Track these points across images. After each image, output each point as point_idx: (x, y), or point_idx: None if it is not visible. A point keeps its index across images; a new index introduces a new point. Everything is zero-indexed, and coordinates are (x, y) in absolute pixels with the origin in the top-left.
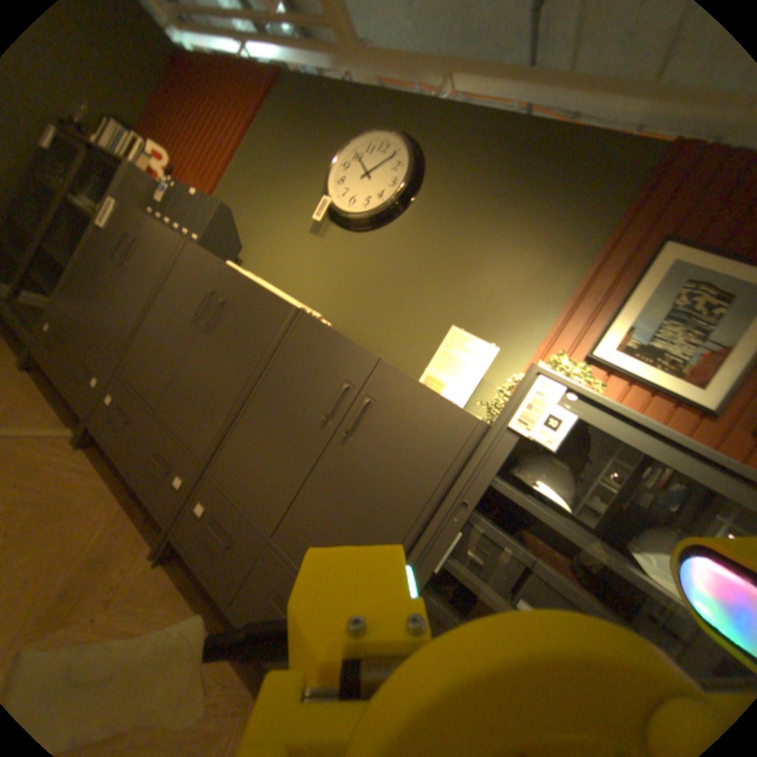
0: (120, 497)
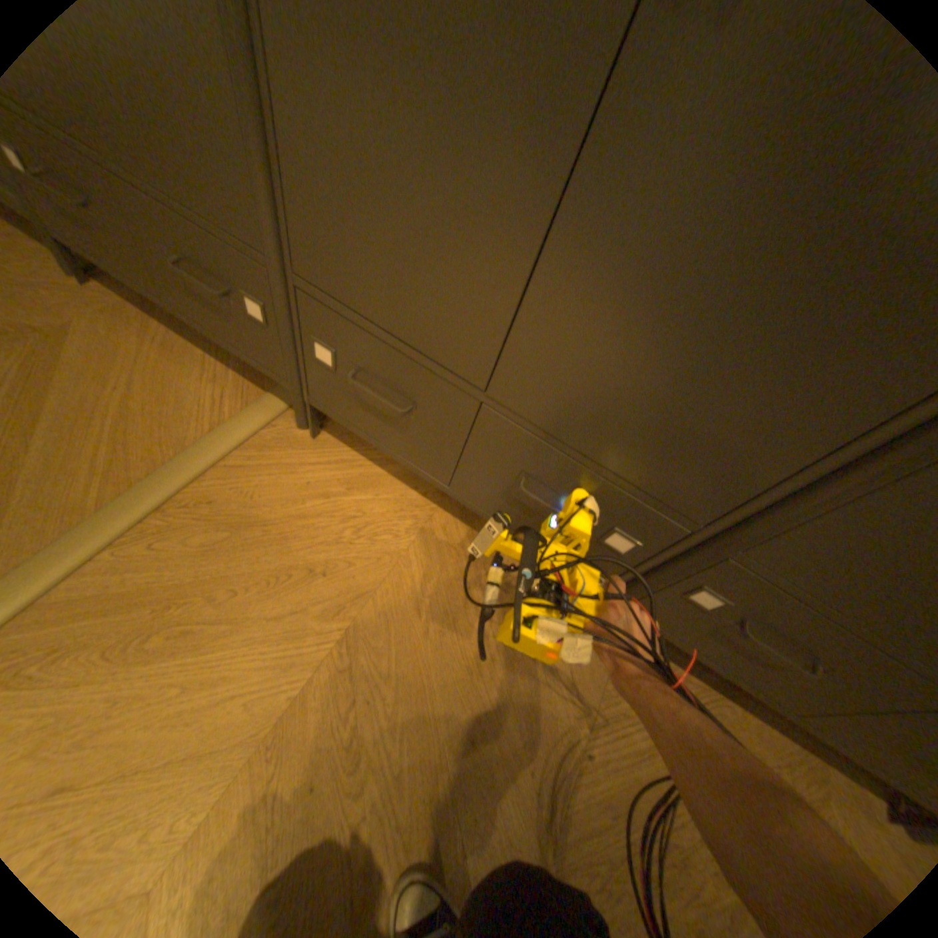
0: (450, 510)
